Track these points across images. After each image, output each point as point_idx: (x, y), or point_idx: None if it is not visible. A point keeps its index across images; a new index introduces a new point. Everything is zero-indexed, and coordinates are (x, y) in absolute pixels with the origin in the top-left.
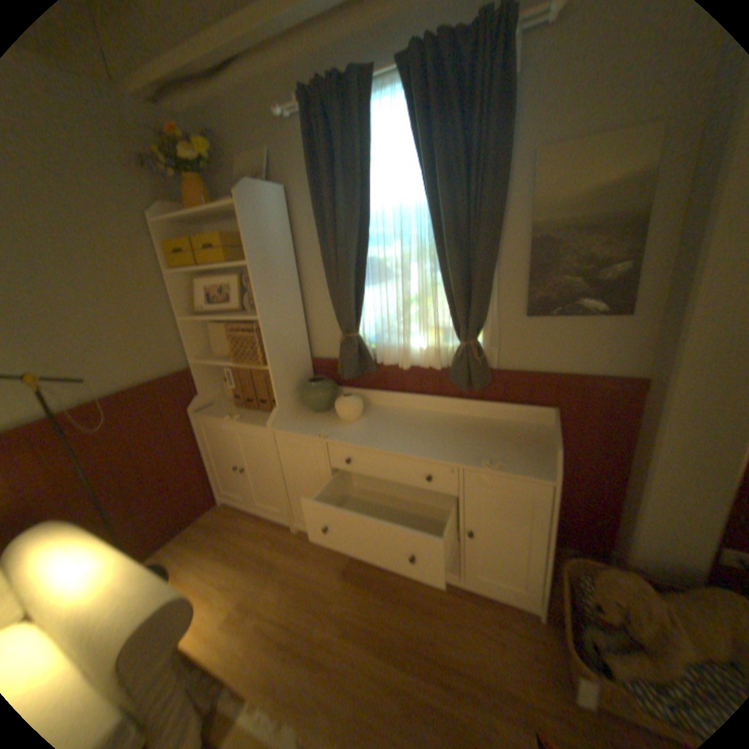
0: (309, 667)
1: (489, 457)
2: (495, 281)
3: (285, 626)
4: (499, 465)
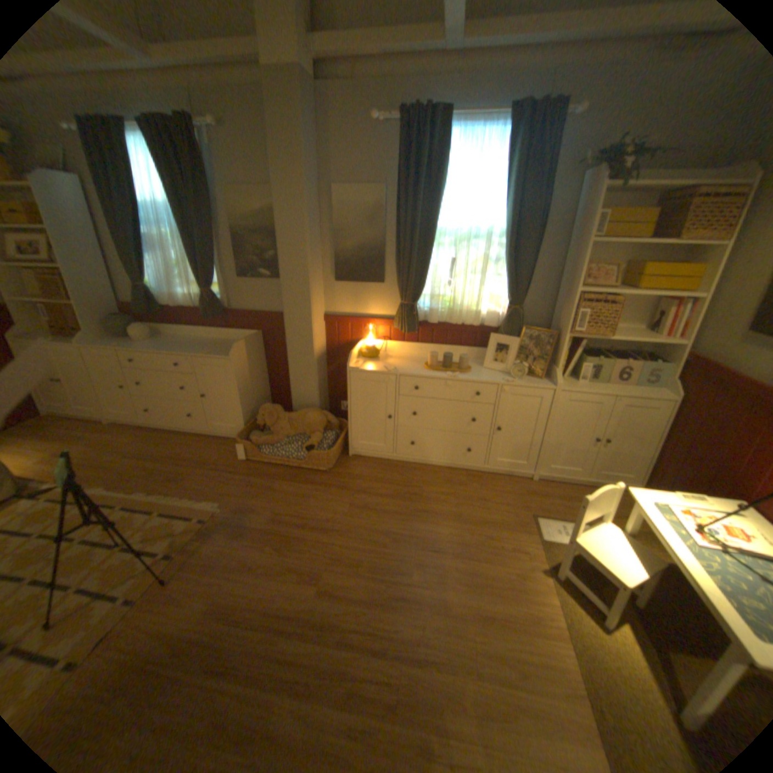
0: (95, 470)
1: (206, 352)
2: (216, 257)
3: (84, 460)
4: (206, 354)
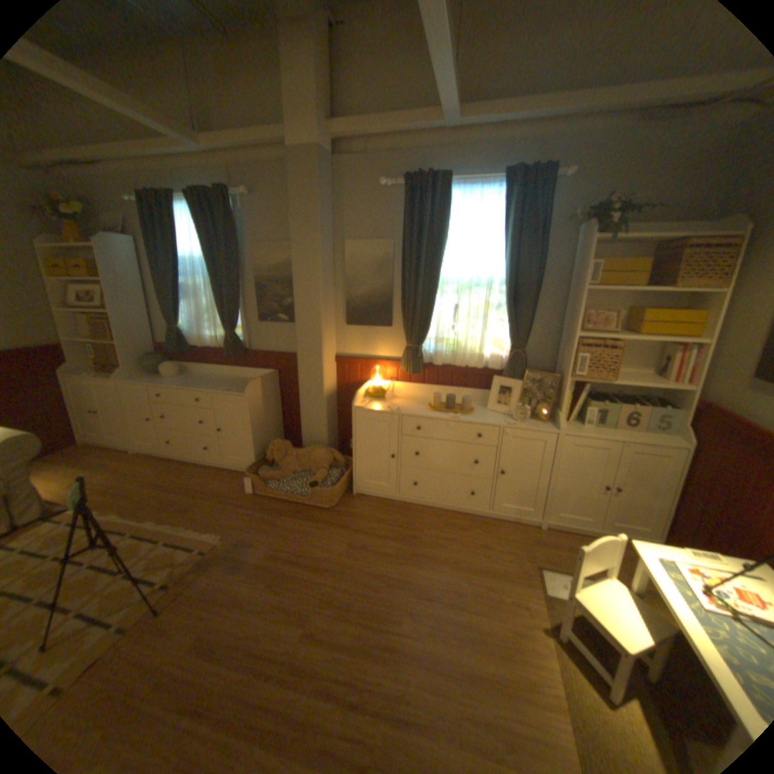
0: (114, 498)
1: (225, 389)
2: (241, 304)
3: (107, 487)
4: (224, 390)
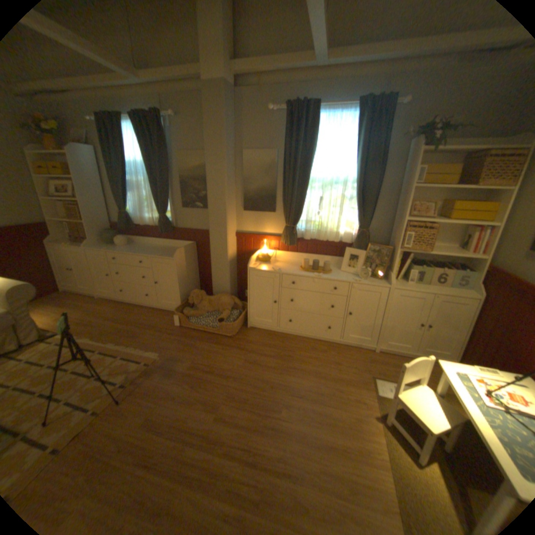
0: (86, 327)
1: (159, 254)
2: (170, 195)
3: (80, 320)
4: (159, 255)
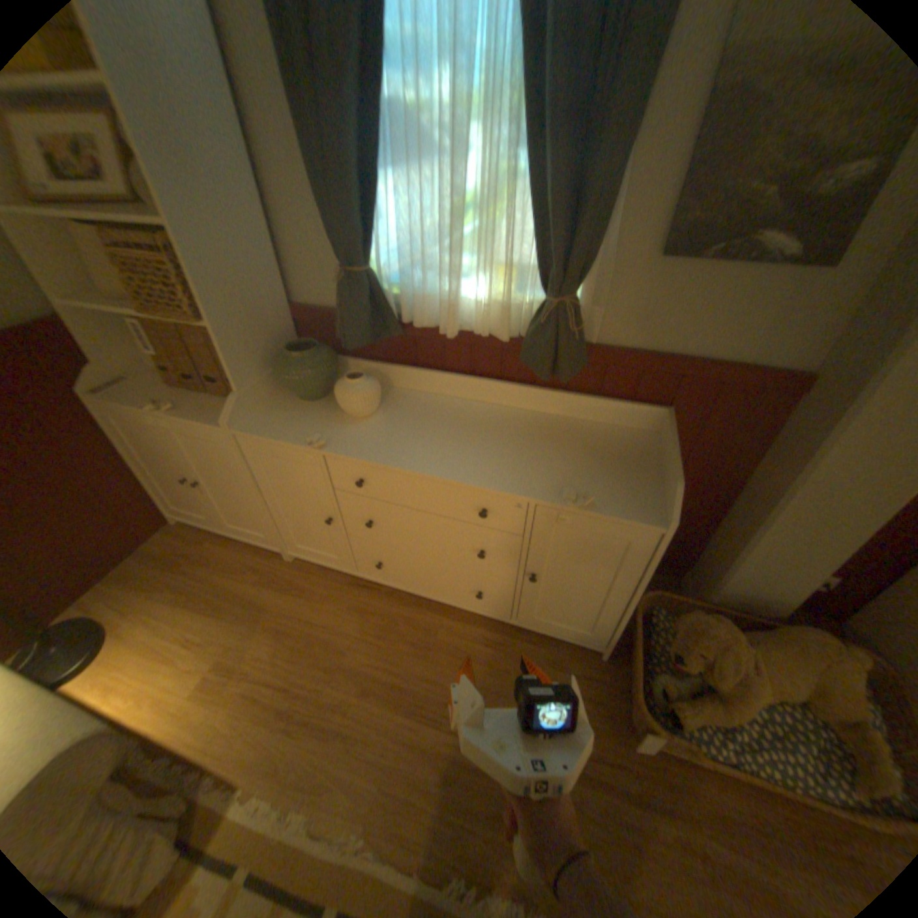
0: (319, 736)
1: (574, 486)
2: (625, 180)
3: (284, 686)
4: (589, 502)
